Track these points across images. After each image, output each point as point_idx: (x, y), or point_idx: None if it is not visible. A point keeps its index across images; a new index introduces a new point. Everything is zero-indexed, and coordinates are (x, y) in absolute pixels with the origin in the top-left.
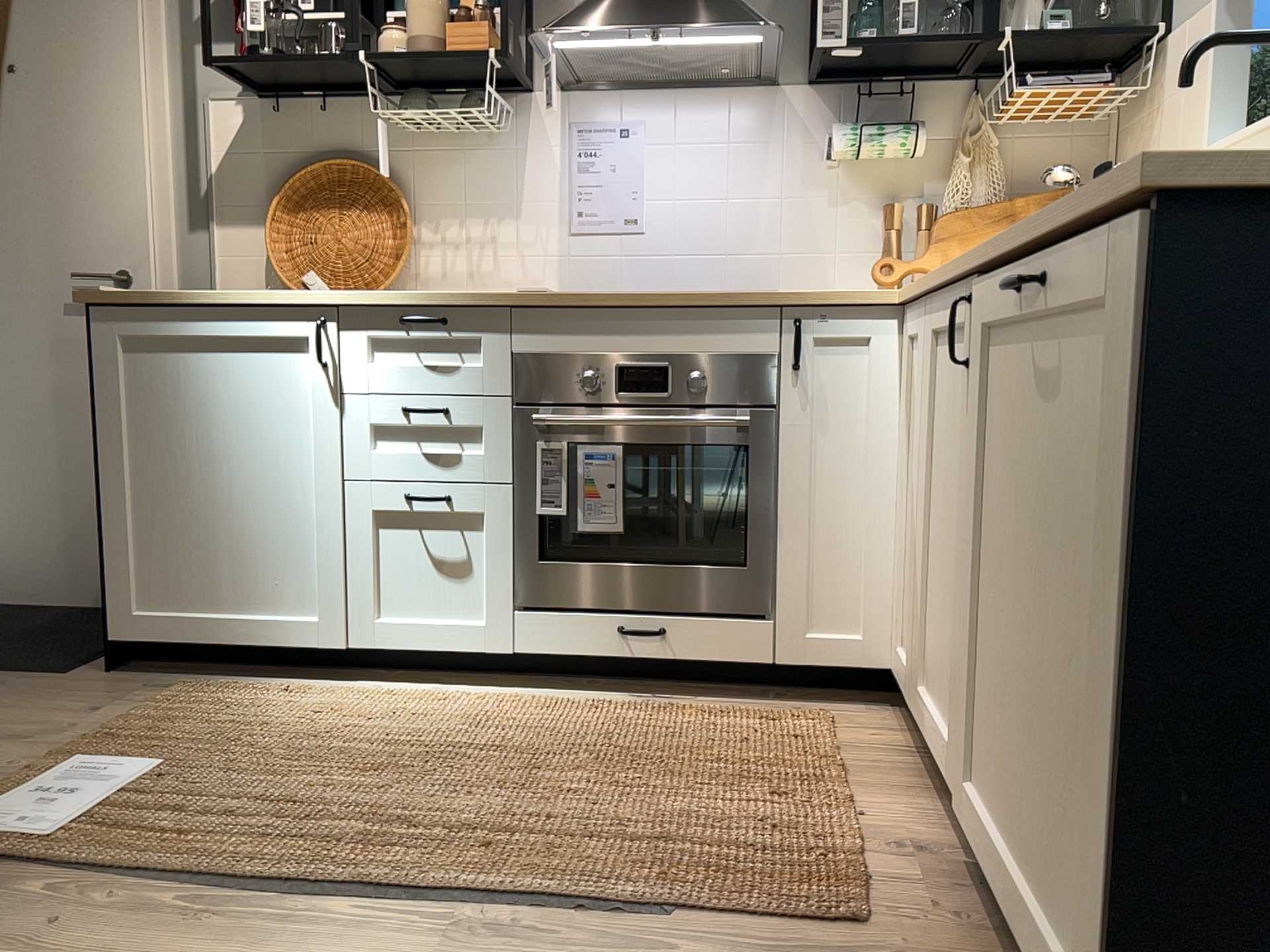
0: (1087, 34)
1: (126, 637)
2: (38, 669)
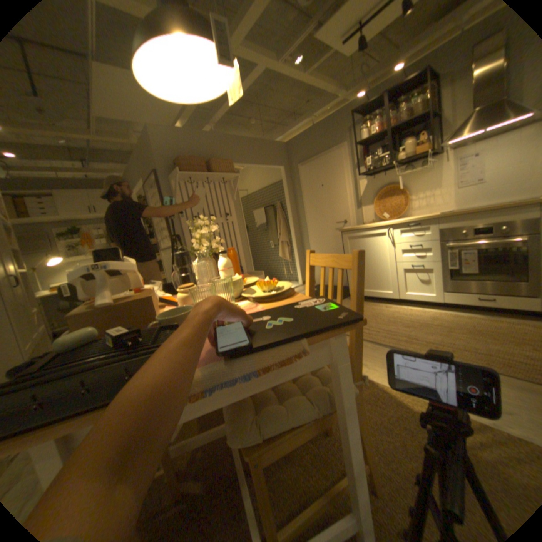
0: None
1: None
2: None
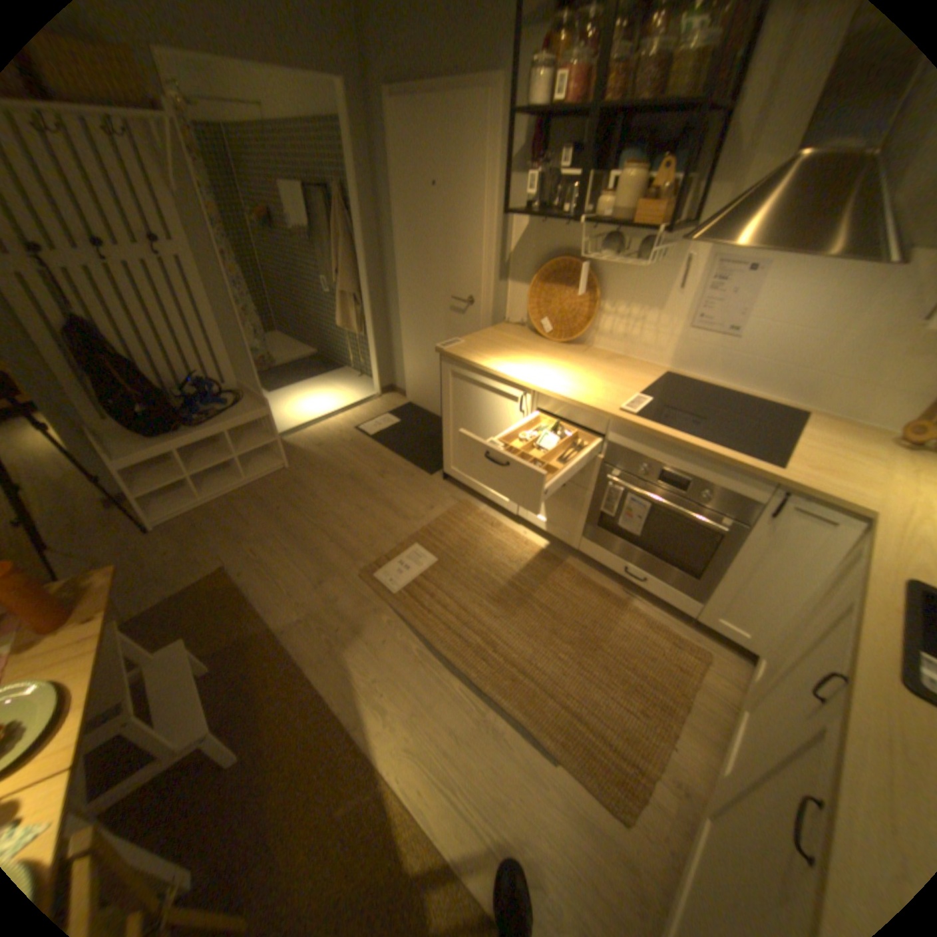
0: None
1: (449, 472)
2: (425, 468)
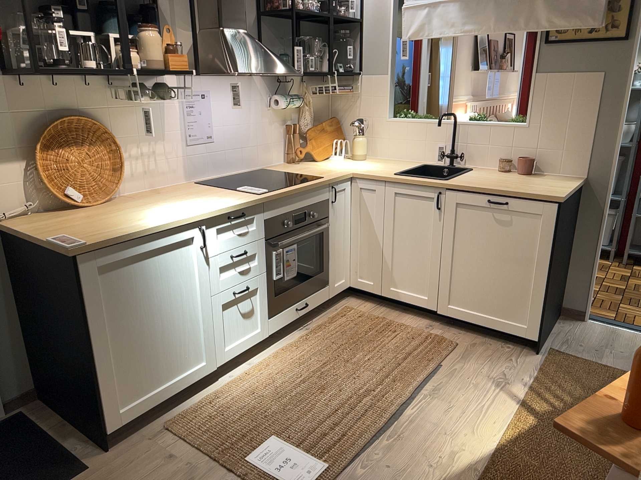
0: (347, 72)
1: (118, 426)
2: (66, 478)
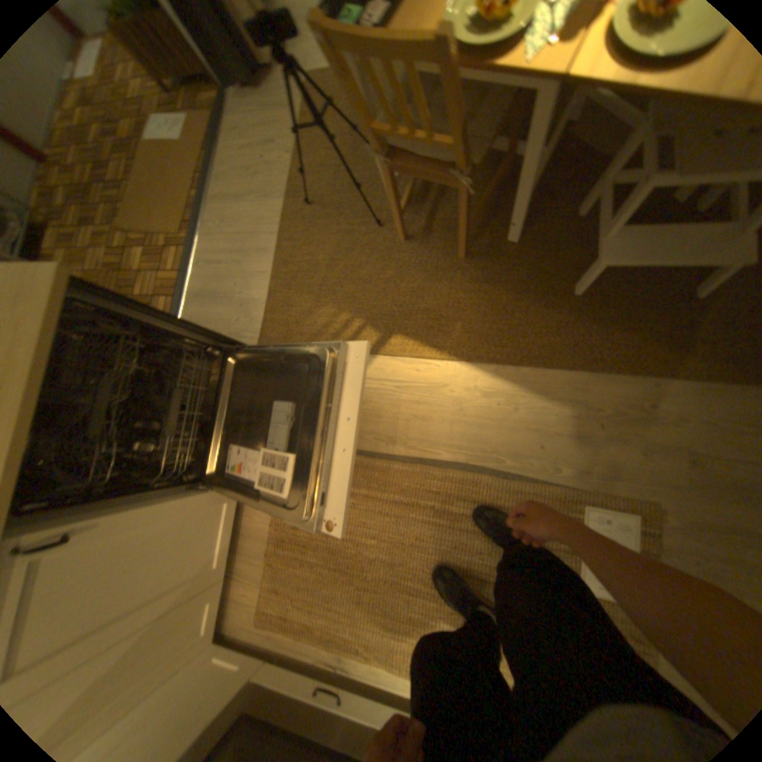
0: None
1: None
2: None
